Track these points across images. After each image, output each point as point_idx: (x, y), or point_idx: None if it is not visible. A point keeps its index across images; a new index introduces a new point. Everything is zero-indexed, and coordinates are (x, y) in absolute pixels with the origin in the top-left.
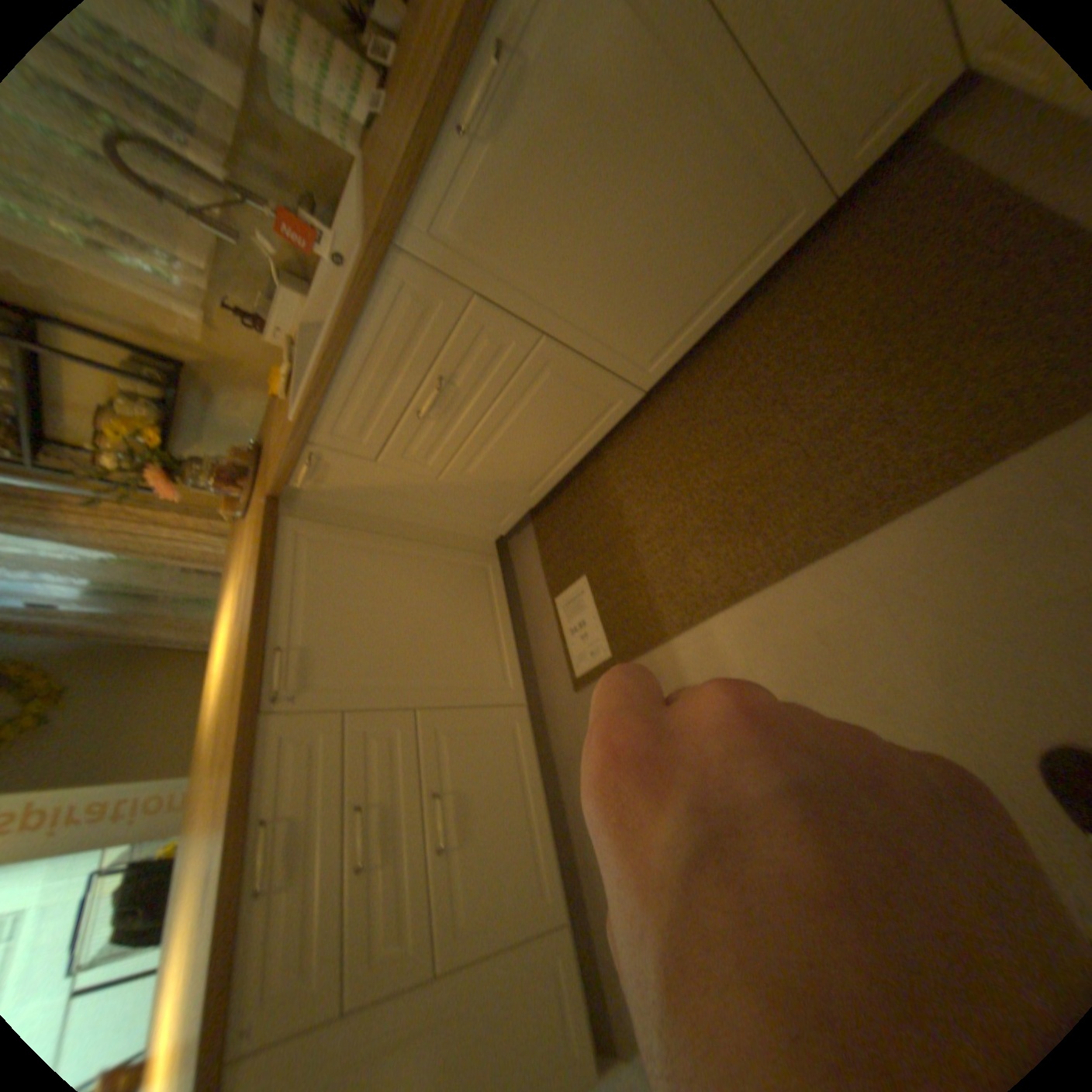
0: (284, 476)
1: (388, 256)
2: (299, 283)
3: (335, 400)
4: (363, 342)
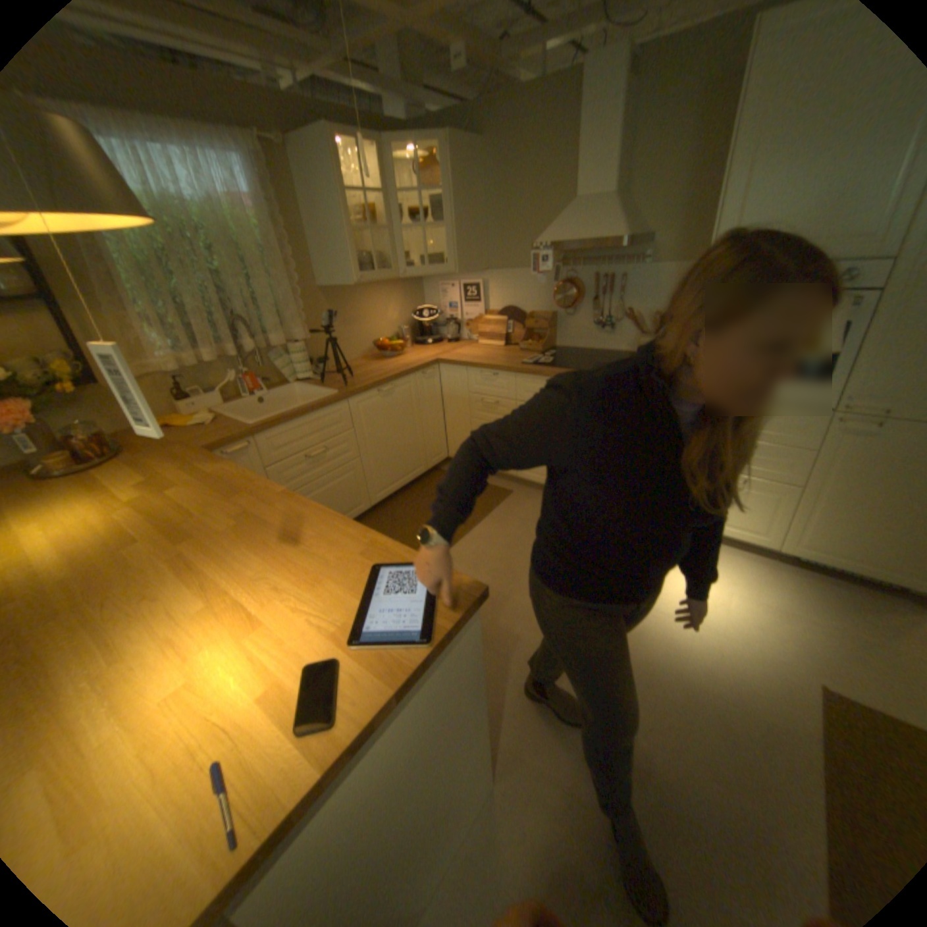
0: (224, 442)
1: (346, 399)
2: (217, 397)
3: (286, 426)
4: (315, 415)
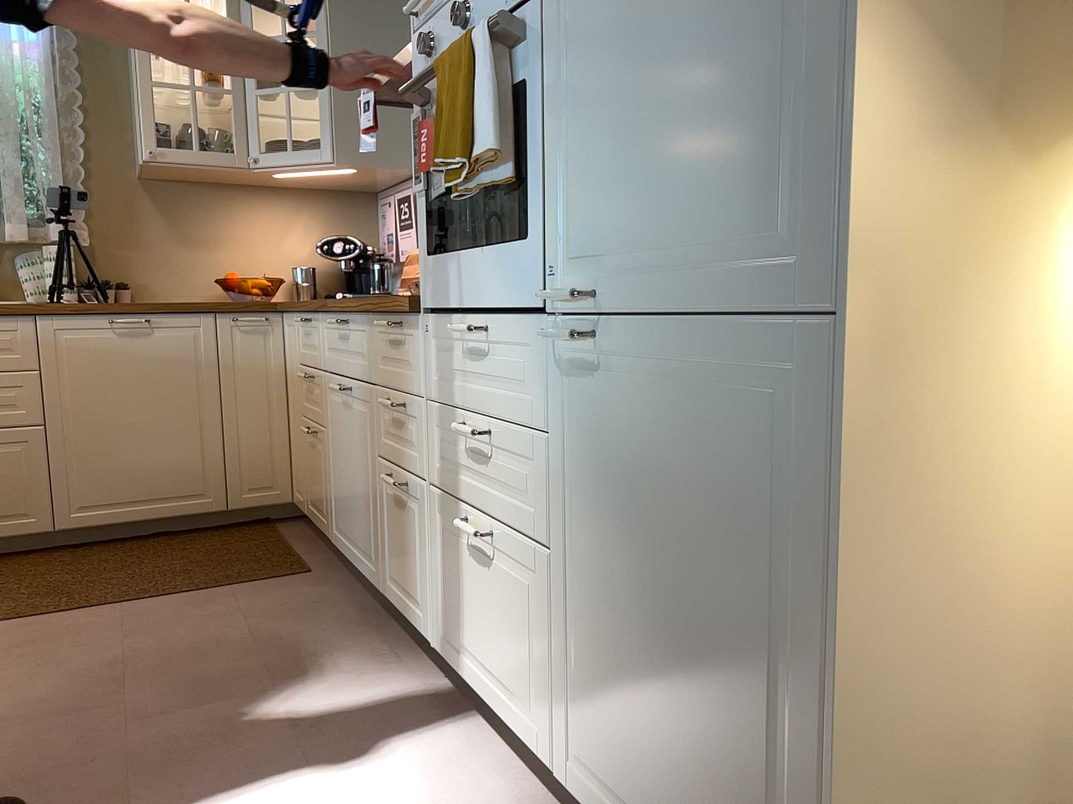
0: None
1: (30, 314)
2: None
3: None
4: None
